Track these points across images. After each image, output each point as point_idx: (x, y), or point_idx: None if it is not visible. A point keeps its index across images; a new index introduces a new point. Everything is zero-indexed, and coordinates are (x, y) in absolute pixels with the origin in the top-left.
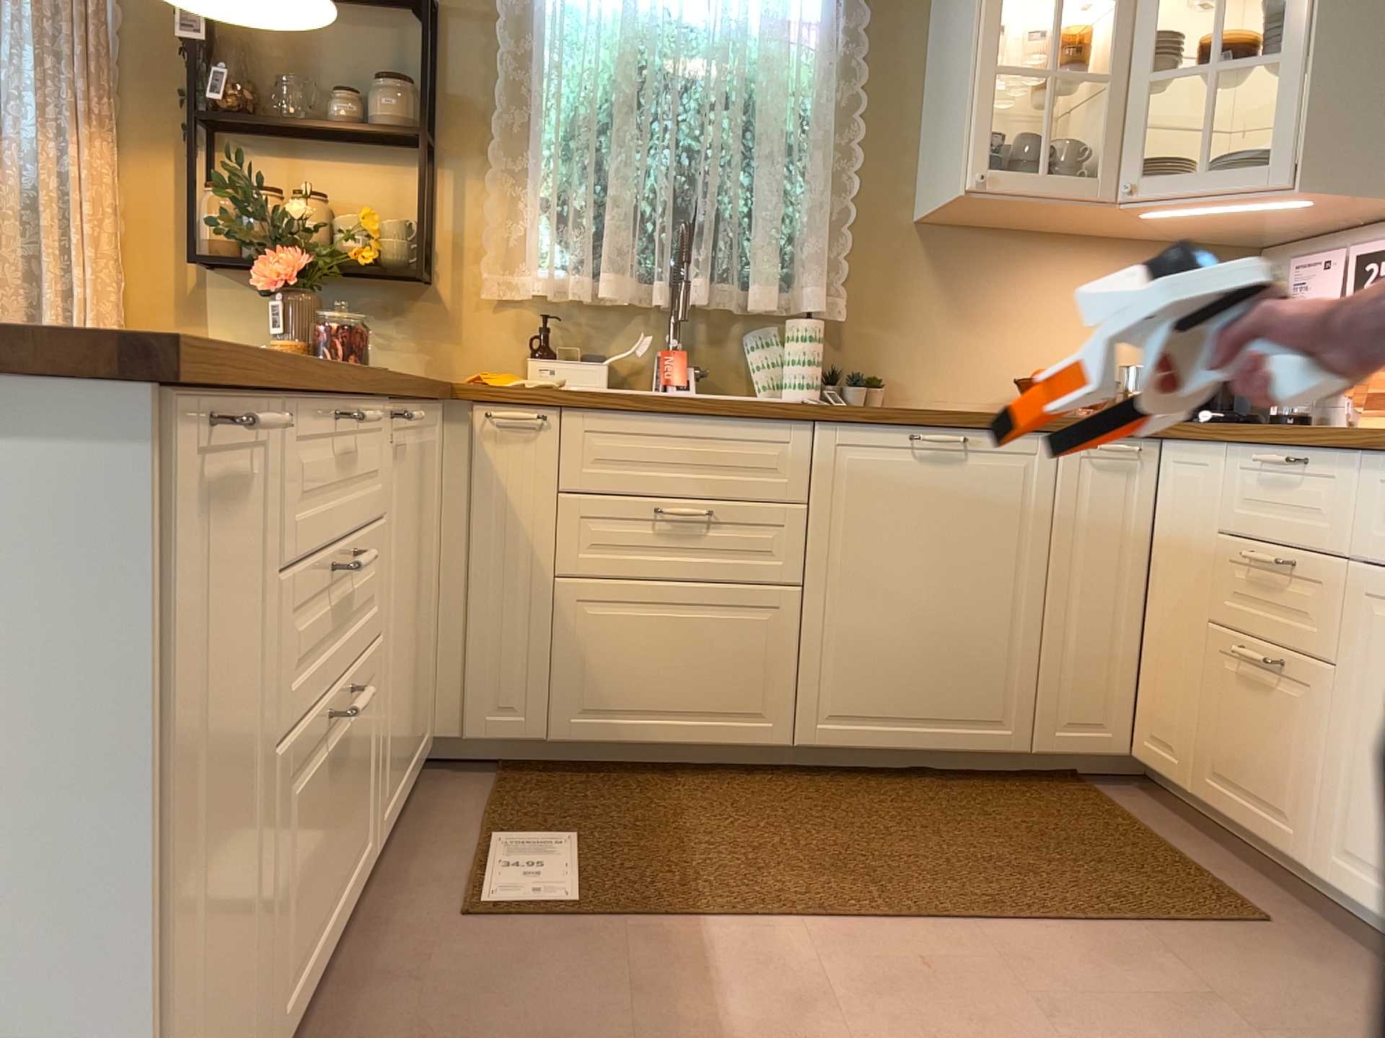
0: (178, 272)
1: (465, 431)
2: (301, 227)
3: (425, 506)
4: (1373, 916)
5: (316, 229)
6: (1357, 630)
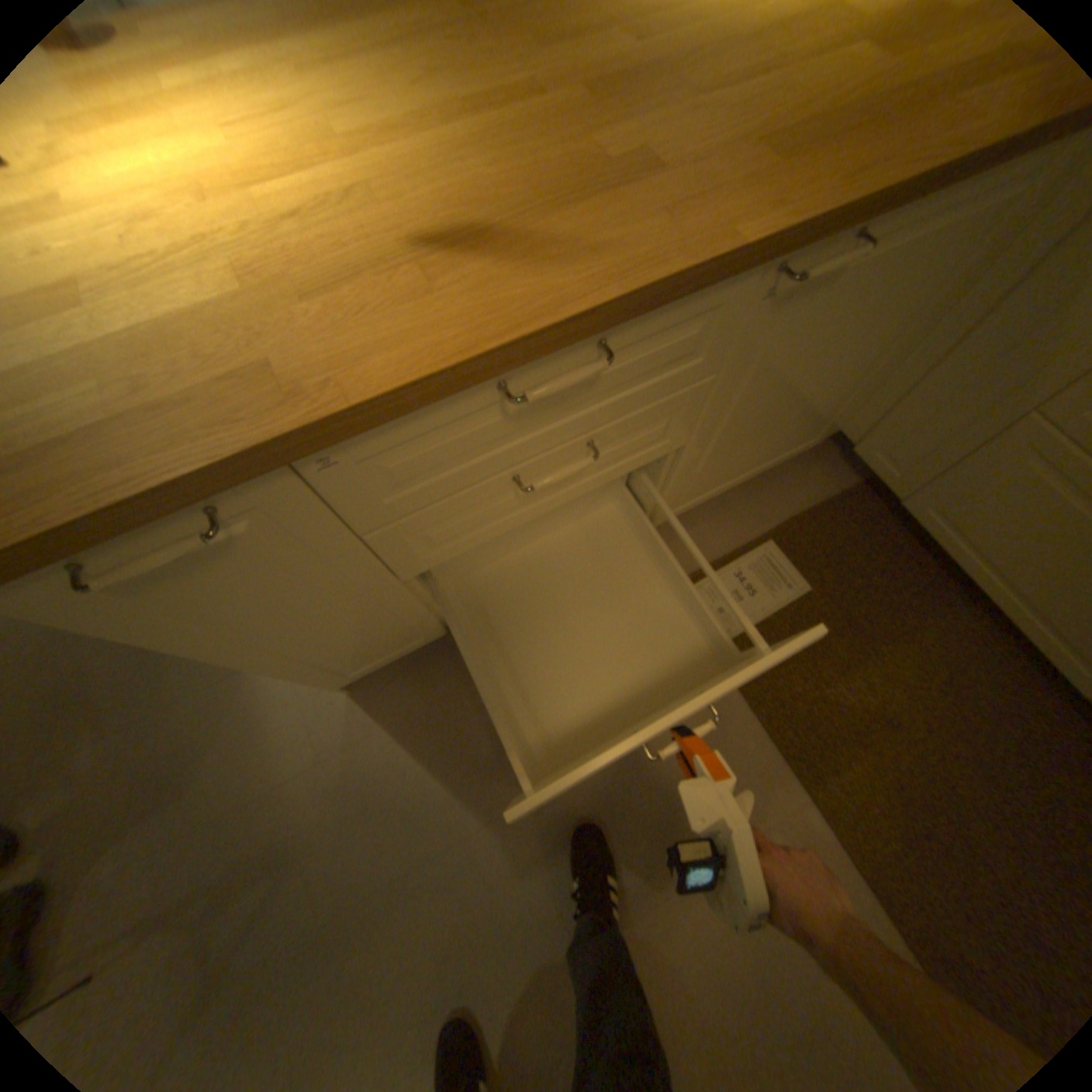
0: None
1: None
2: None
3: (918, 289)
4: None
5: None
6: None
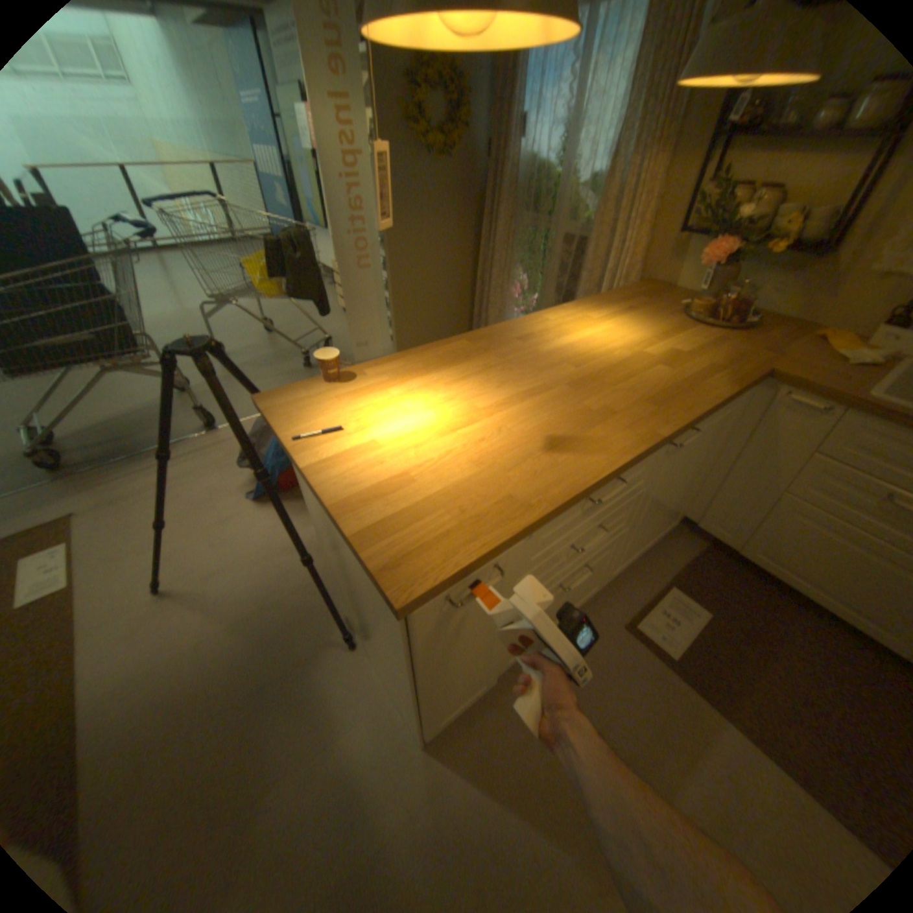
0: (677, 227)
1: (772, 394)
2: (746, 218)
3: (711, 444)
4: None
5: (755, 220)
6: None
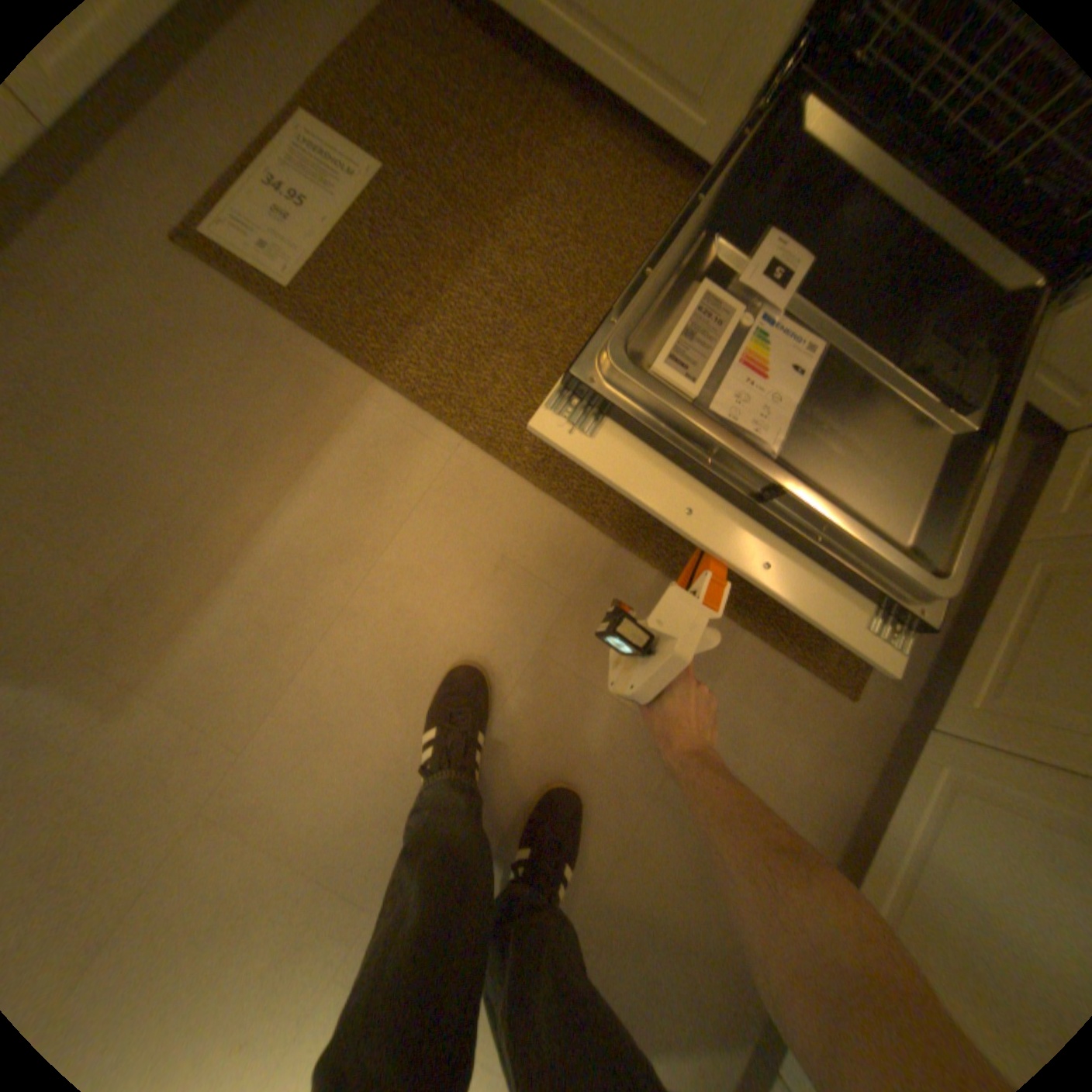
0: None
1: None
2: None
3: None
4: (898, 812)
5: None
6: None
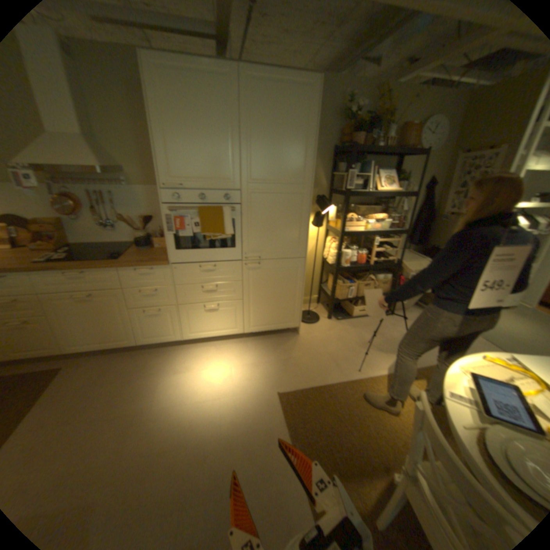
0: None
1: None
2: None
3: None
4: (79, 352)
5: None
6: (45, 308)
